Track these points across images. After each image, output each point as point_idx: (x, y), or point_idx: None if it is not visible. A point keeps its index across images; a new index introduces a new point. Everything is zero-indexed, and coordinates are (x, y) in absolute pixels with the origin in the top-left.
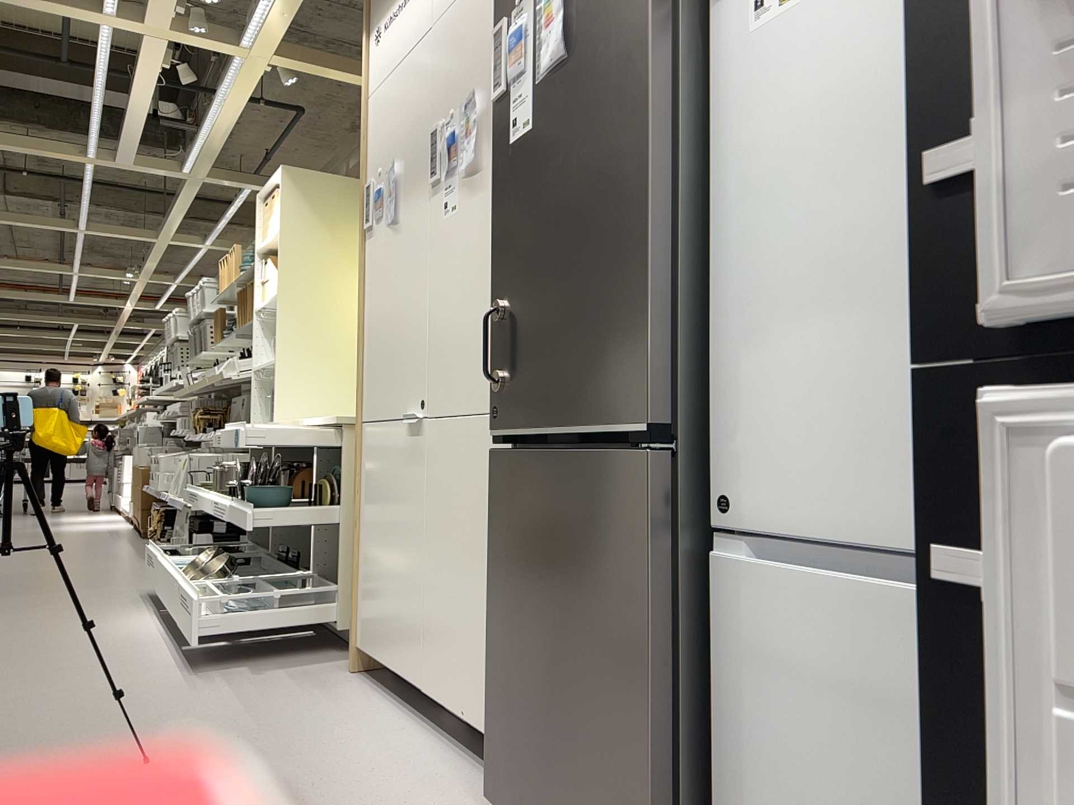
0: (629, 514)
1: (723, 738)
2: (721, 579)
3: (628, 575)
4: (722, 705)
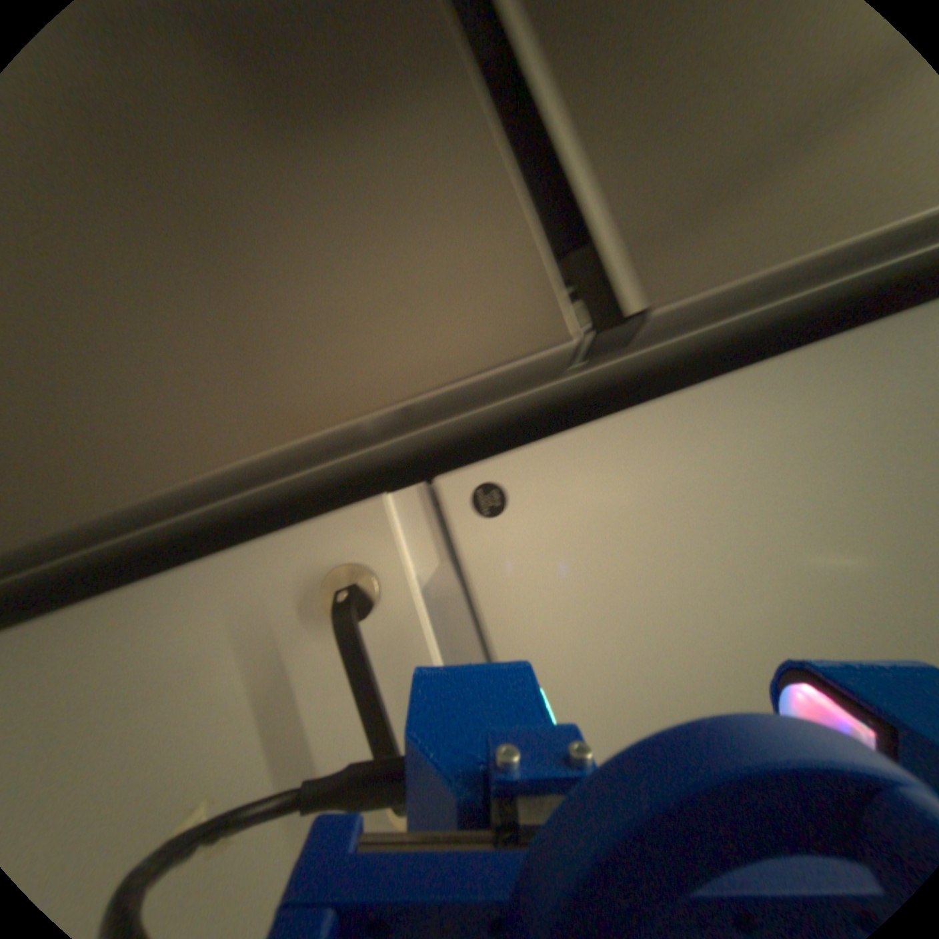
0: (406, 317)
1: (96, 617)
2: (363, 526)
3: (259, 368)
4: (148, 599)
